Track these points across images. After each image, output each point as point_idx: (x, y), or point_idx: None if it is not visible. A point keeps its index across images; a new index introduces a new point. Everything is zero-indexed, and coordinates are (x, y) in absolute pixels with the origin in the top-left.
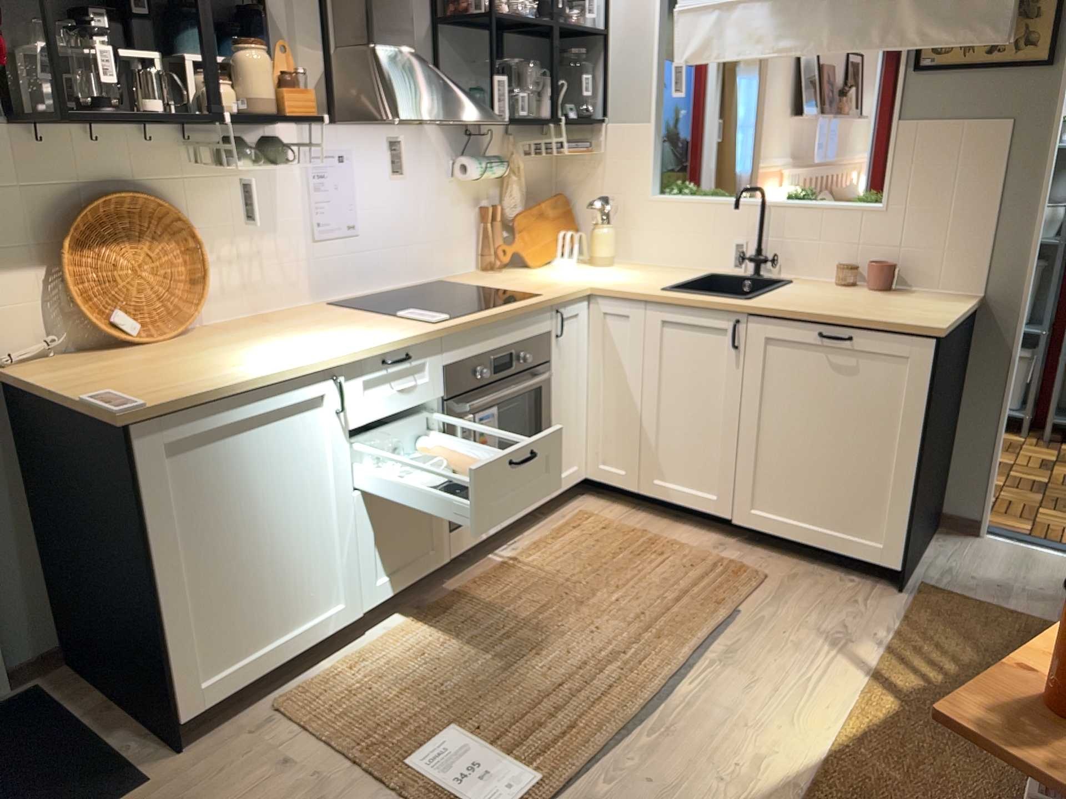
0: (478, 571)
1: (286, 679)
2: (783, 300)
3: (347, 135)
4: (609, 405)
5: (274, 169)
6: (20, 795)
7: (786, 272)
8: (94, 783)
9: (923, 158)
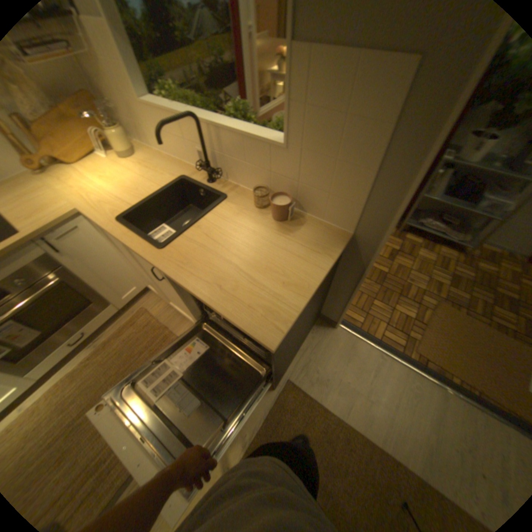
0: (64, 370)
1: None
2: (185, 252)
3: None
4: (131, 266)
5: None
6: None
7: (229, 180)
8: None
9: (314, 101)
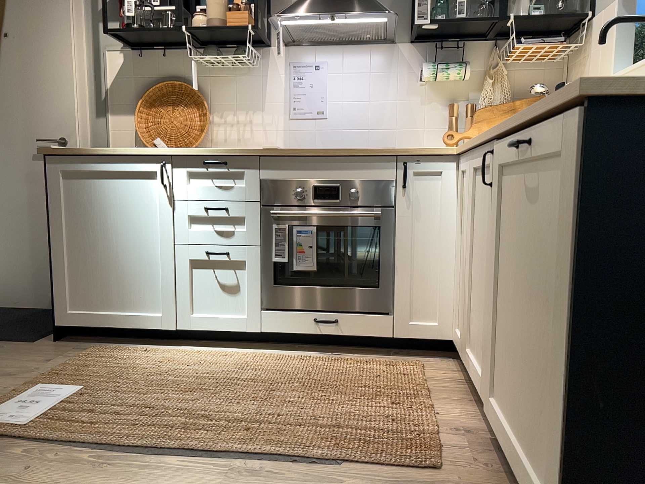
0: (287, 355)
1: (125, 343)
2: None
3: (322, 52)
4: (463, 266)
5: (265, 72)
6: (23, 328)
7: None
8: (30, 335)
9: None
